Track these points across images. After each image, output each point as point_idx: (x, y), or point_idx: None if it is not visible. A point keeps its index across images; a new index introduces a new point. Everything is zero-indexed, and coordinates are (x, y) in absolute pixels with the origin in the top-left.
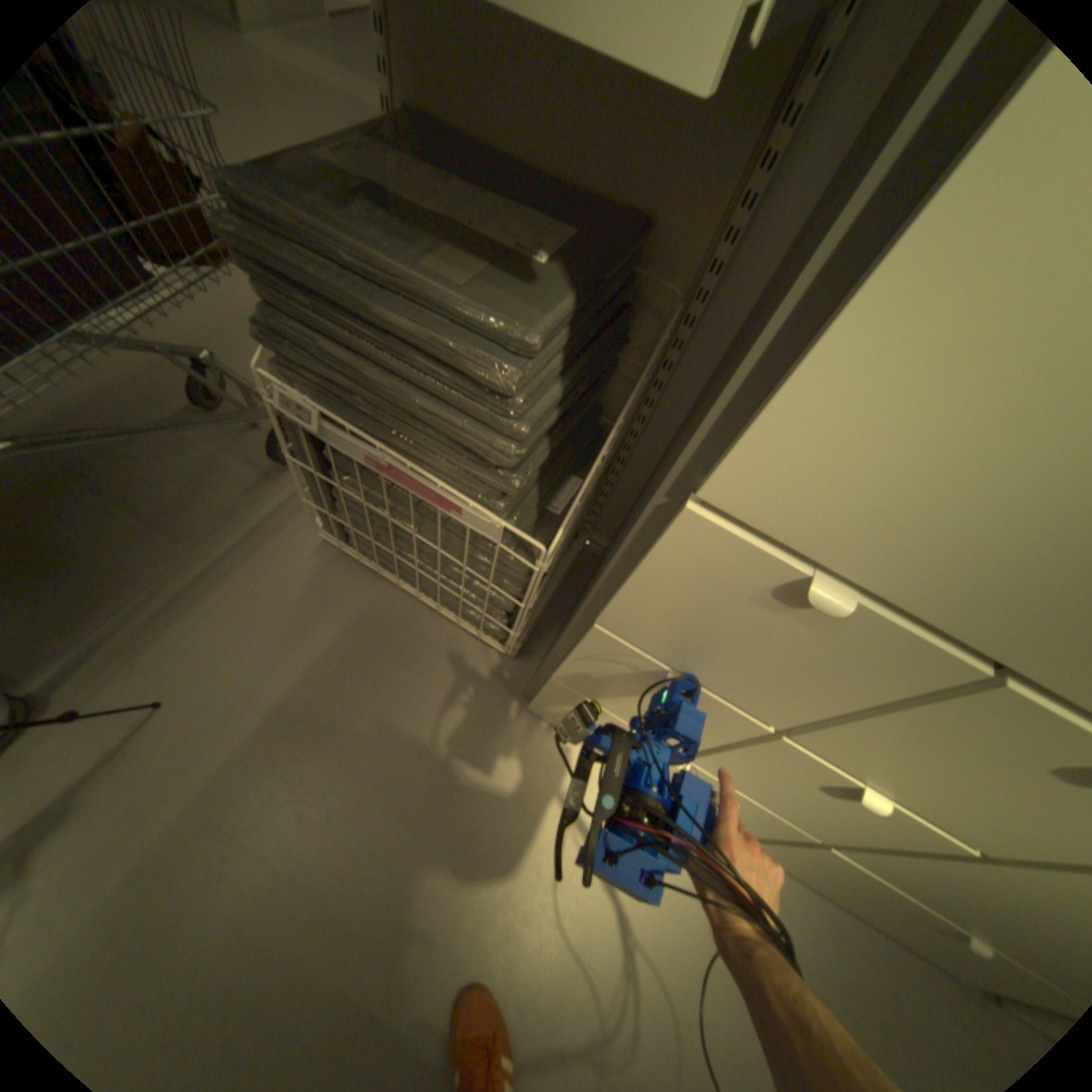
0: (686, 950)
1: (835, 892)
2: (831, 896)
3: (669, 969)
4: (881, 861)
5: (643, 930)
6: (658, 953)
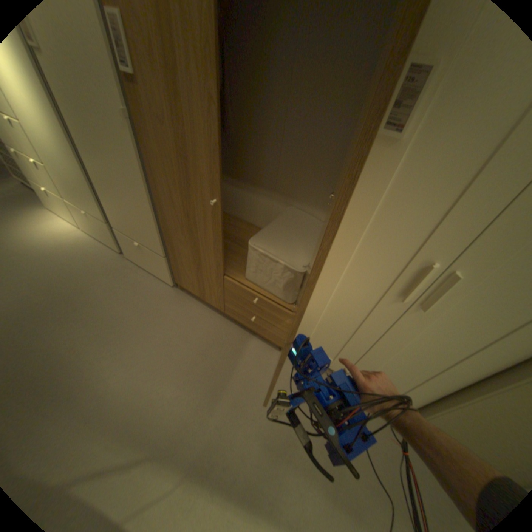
0: (50, 241)
1: (88, 229)
2: (92, 234)
3: (43, 243)
4: (62, 193)
5: (43, 238)
6: (43, 241)
